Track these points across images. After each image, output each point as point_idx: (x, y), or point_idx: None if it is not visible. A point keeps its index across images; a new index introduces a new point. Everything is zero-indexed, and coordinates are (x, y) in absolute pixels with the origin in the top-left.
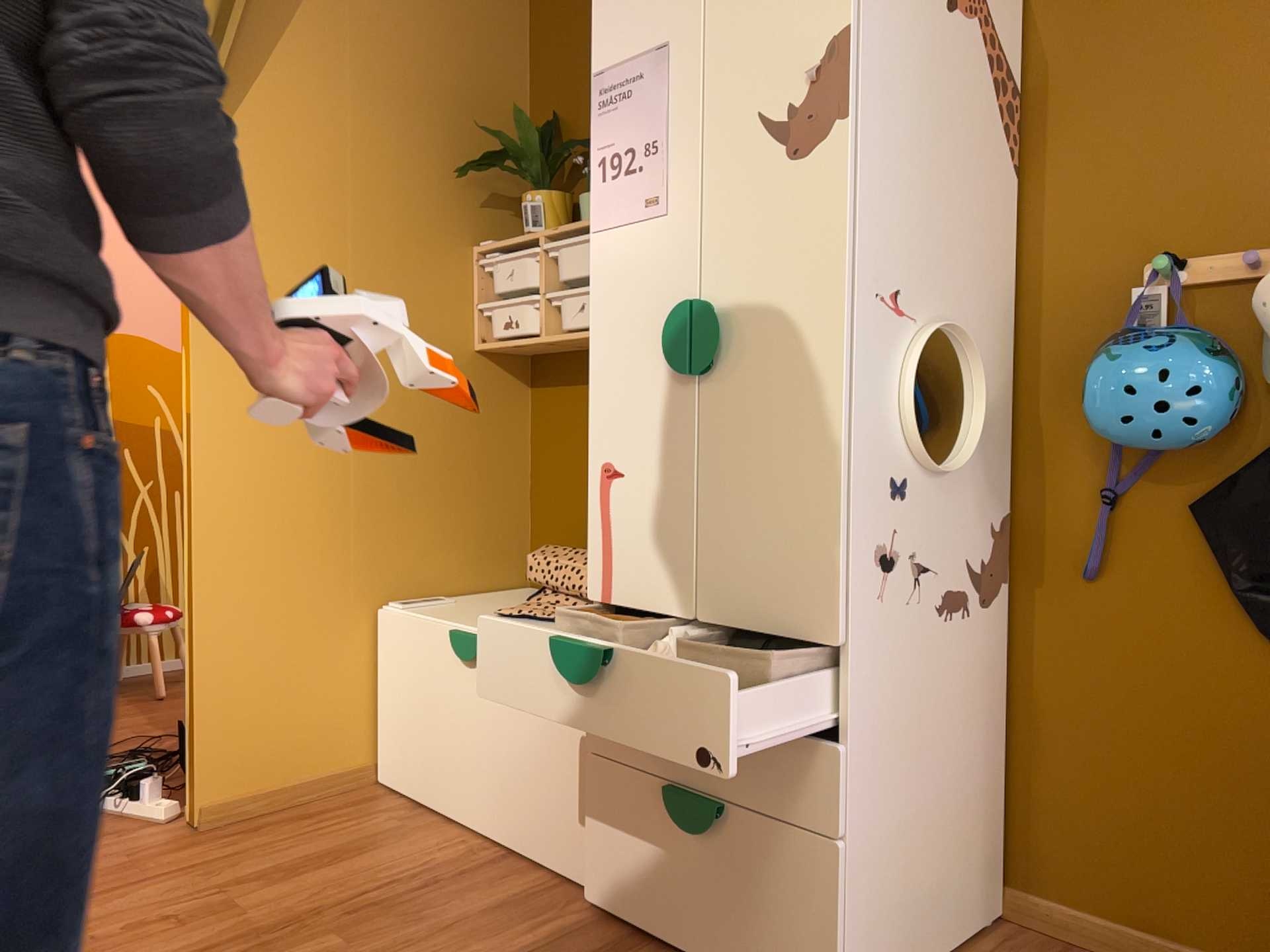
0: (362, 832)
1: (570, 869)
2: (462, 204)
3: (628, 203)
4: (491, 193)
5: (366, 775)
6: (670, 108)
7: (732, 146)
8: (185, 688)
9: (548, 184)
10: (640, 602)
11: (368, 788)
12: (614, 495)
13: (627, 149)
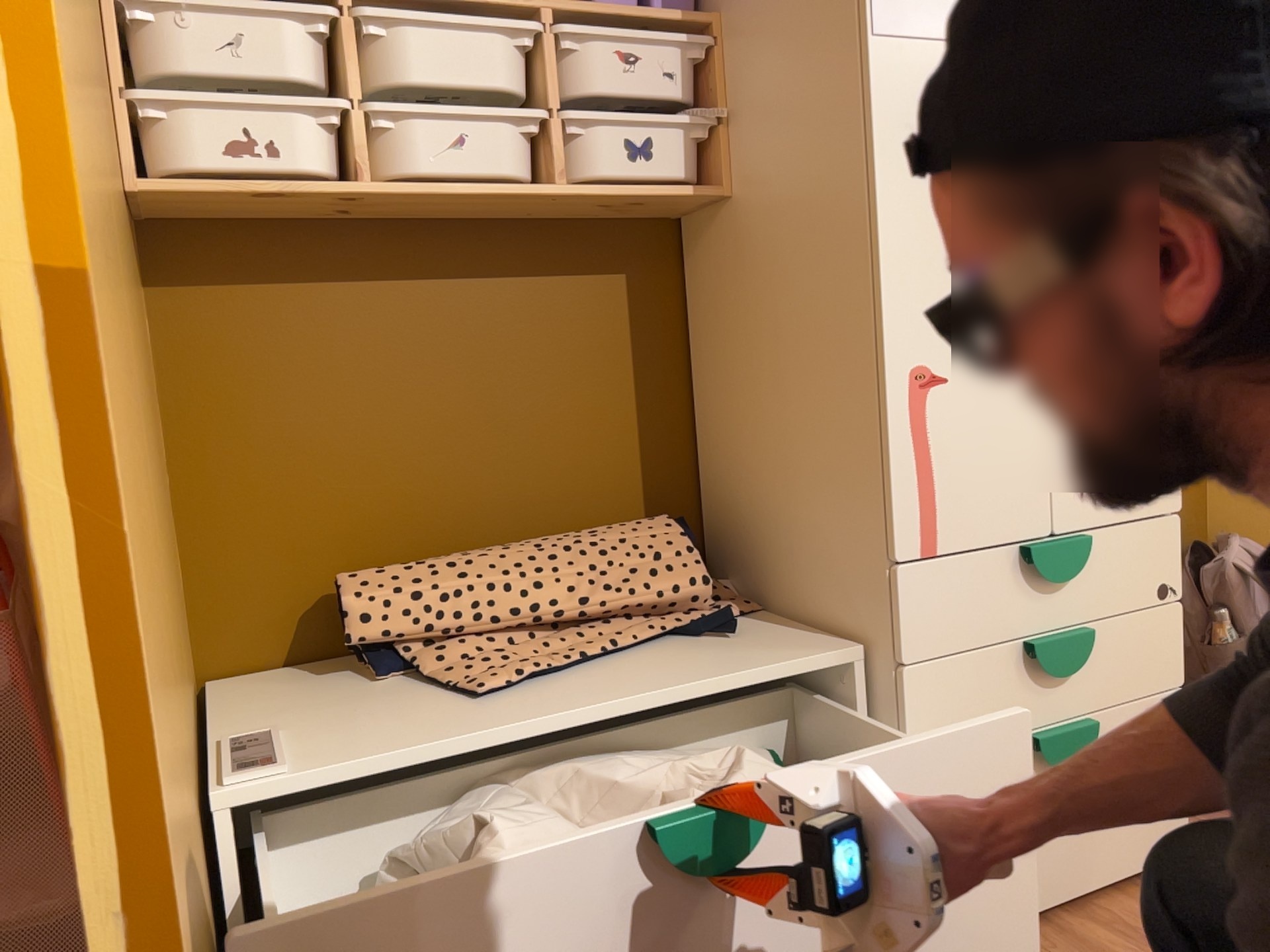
0: None
1: None
2: None
3: (934, 12)
4: None
5: None
6: None
7: None
8: None
9: None
10: (982, 537)
11: None
12: (936, 410)
13: None
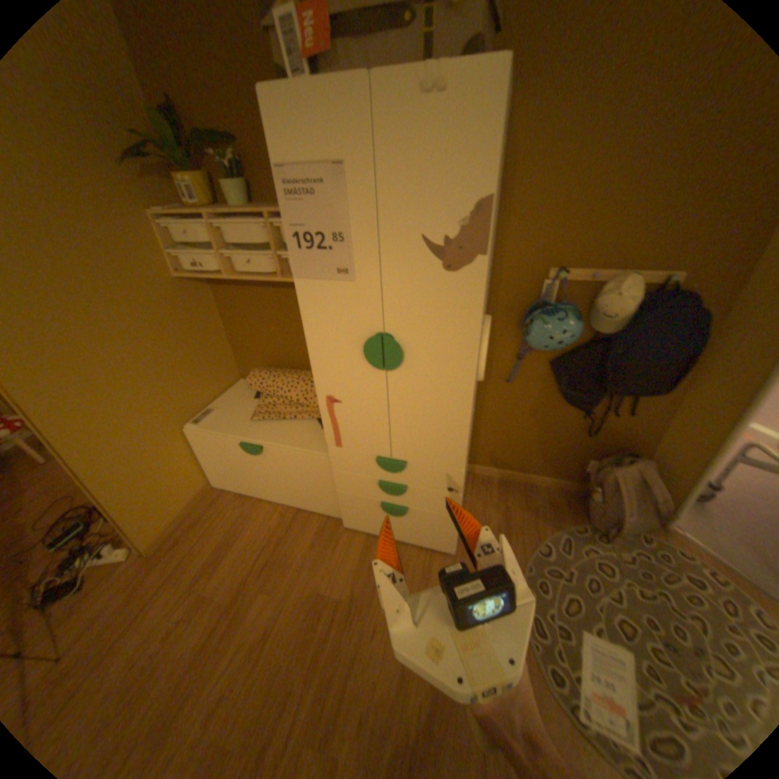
0: (228, 523)
1: (330, 514)
2: (125, 180)
3: (322, 268)
4: (141, 165)
5: (207, 488)
6: (350, 213)
7: (403, 252)
8: (105, 517)
9: (188, 165)
10: (359, 449)
11: (210, 492)
12: (337, 410)
13: (317, 233)
